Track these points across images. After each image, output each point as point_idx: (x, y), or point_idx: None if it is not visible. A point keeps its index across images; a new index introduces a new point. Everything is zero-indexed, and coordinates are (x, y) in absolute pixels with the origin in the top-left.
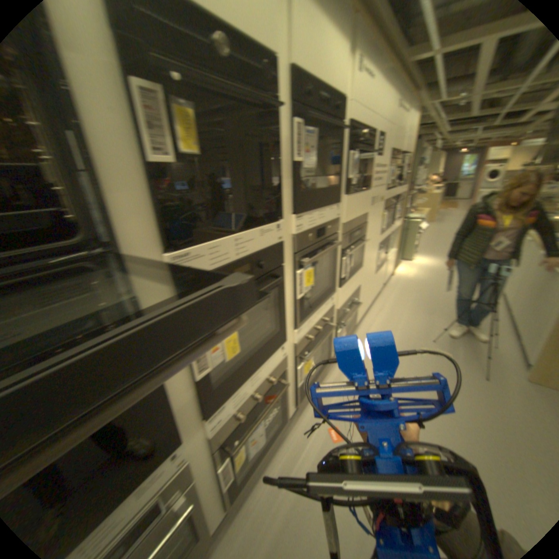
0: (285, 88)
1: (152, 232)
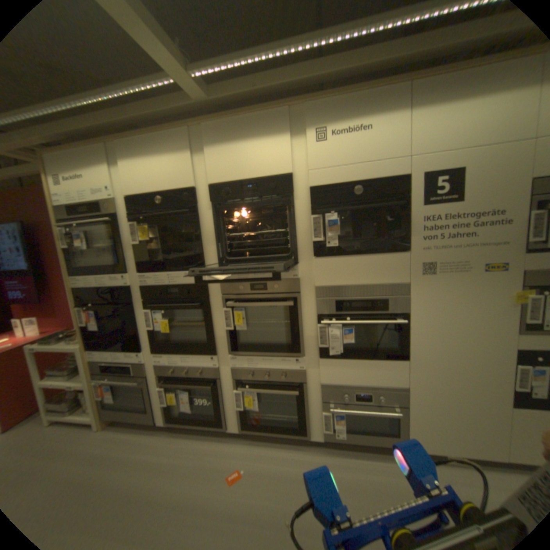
0: (203, 199)
1: (134, 267)
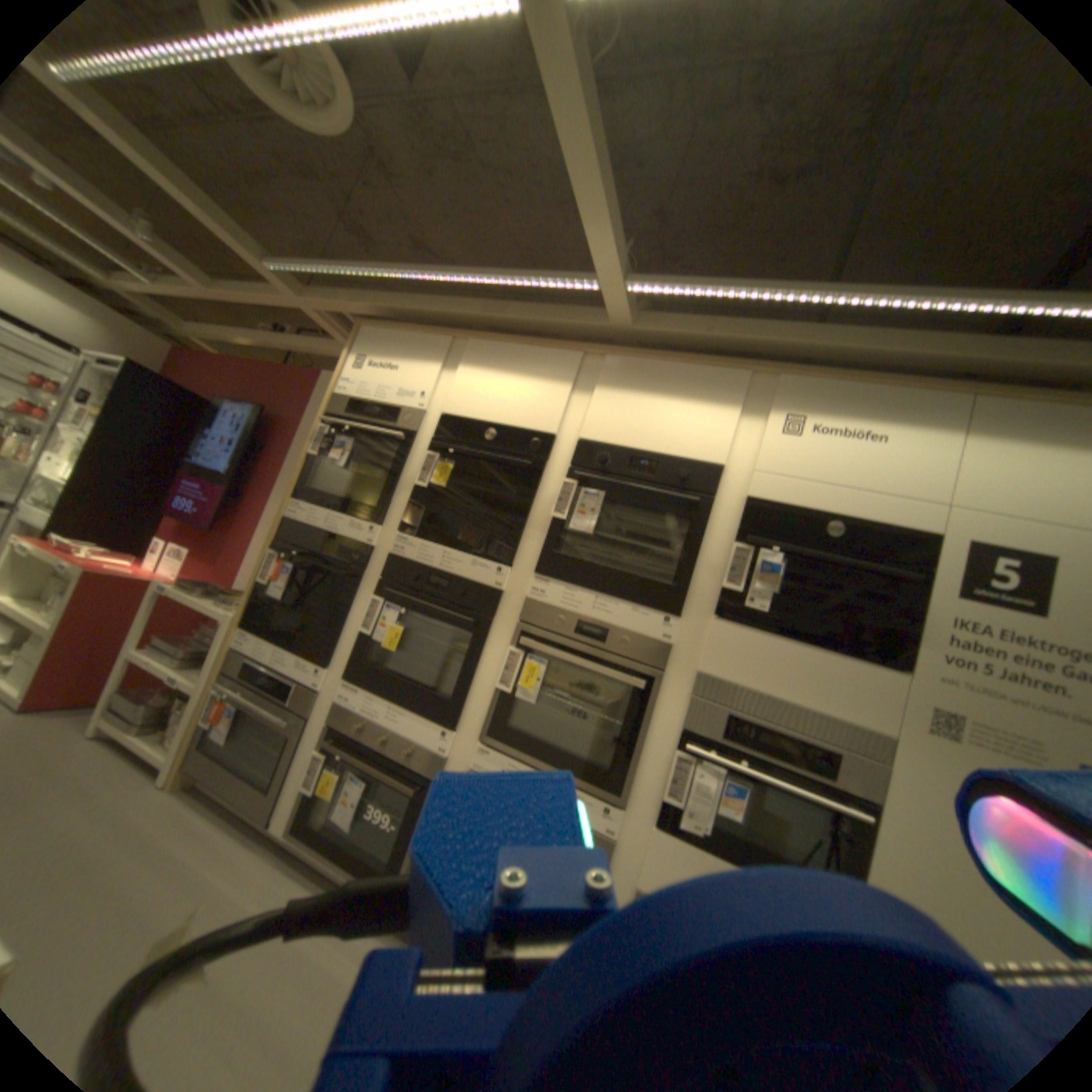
0: (561, 457)
1: (400, 520)
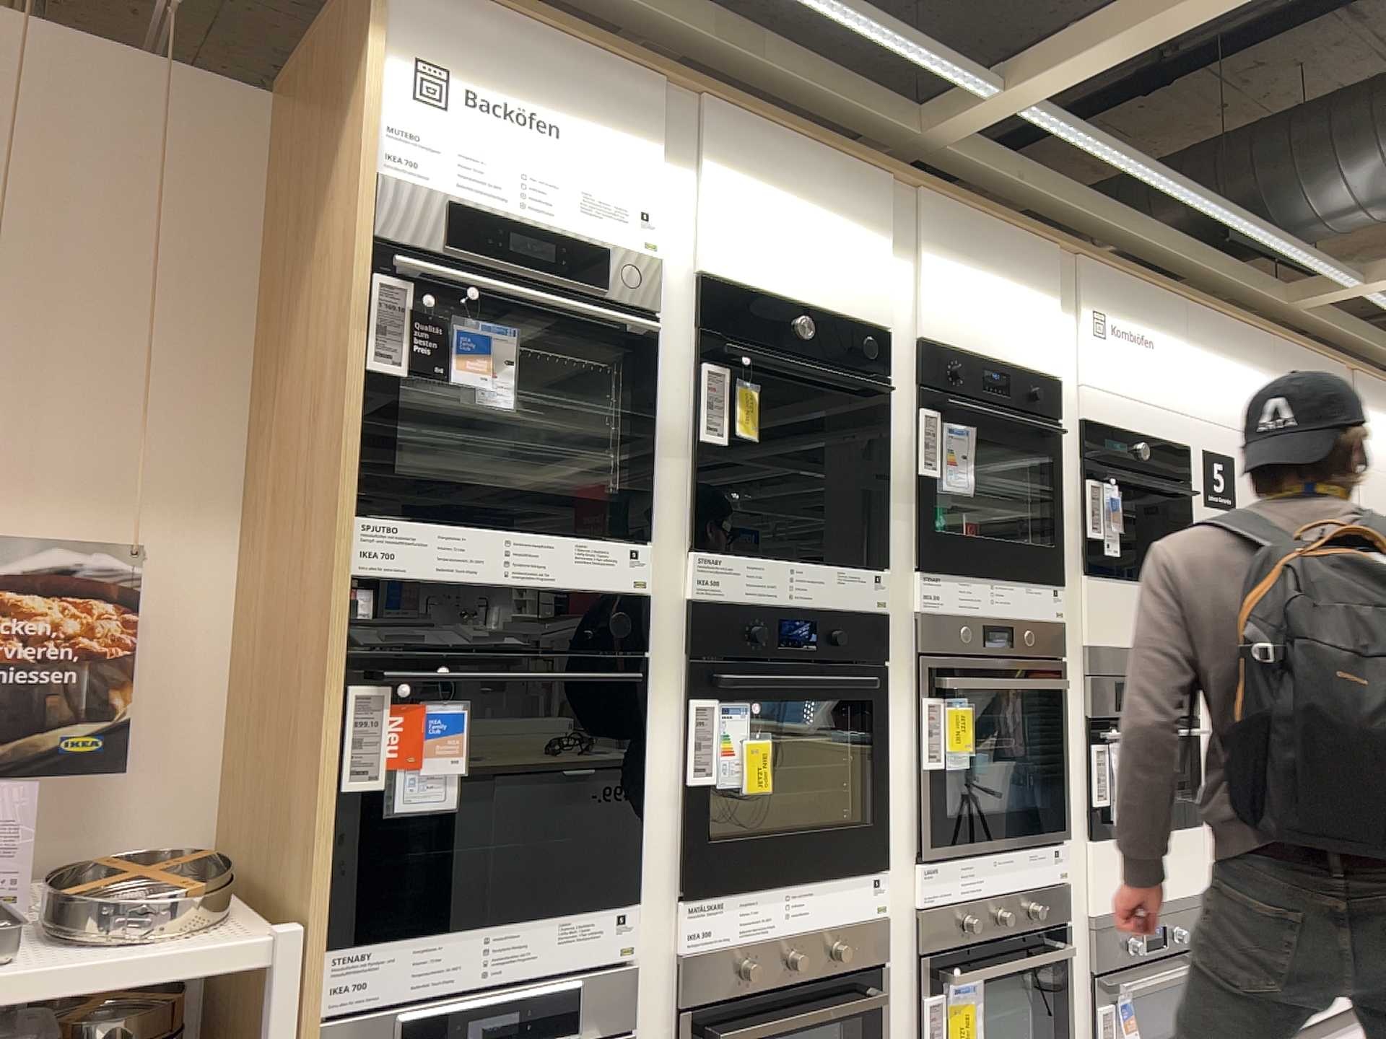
0: (902, 369)
1: (680, 521)
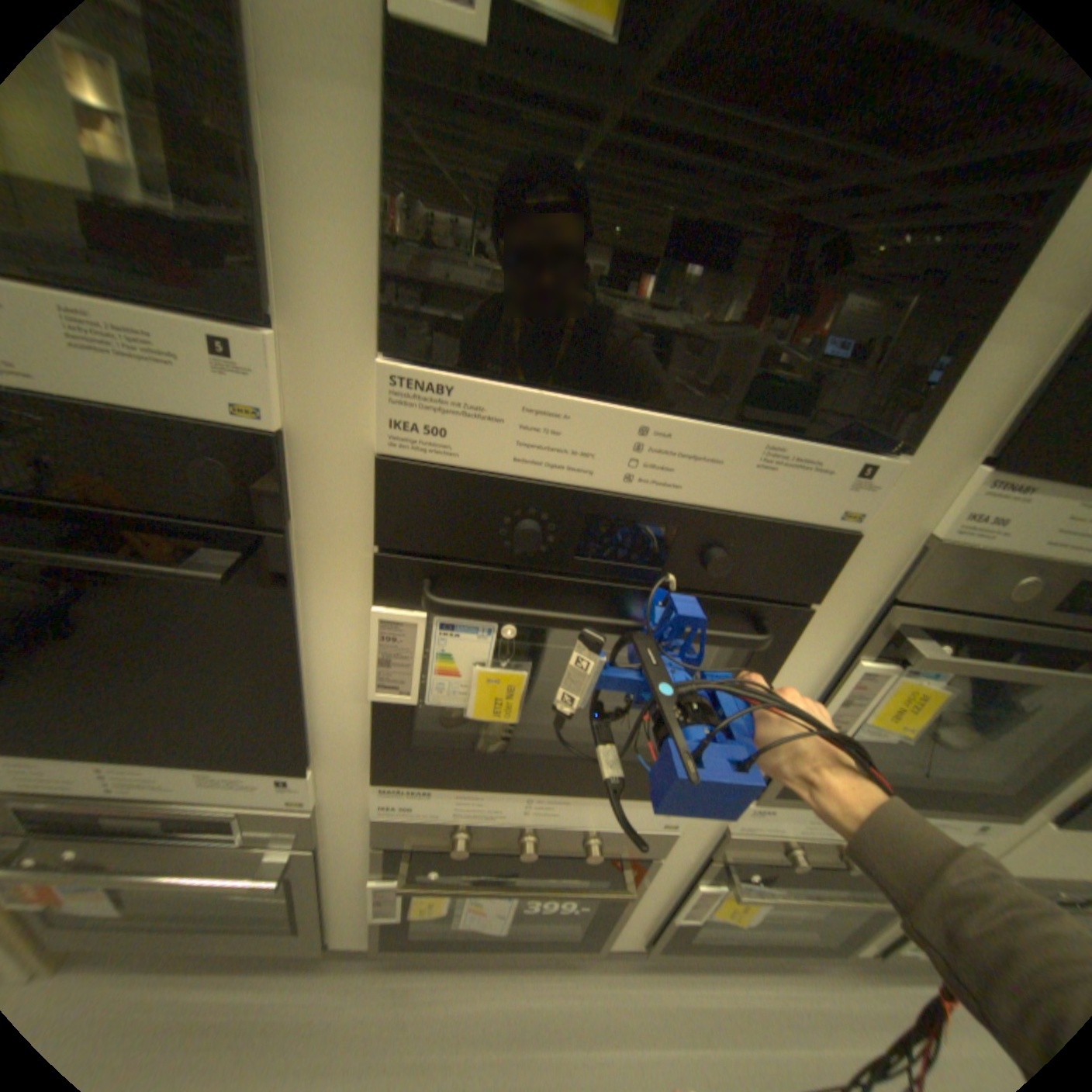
0: None
1: (360, 279)
